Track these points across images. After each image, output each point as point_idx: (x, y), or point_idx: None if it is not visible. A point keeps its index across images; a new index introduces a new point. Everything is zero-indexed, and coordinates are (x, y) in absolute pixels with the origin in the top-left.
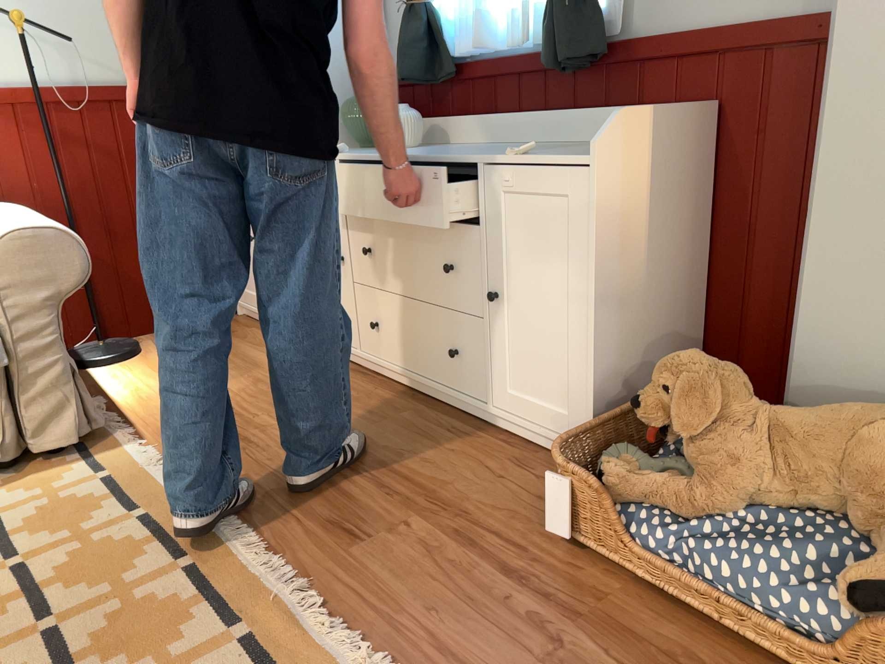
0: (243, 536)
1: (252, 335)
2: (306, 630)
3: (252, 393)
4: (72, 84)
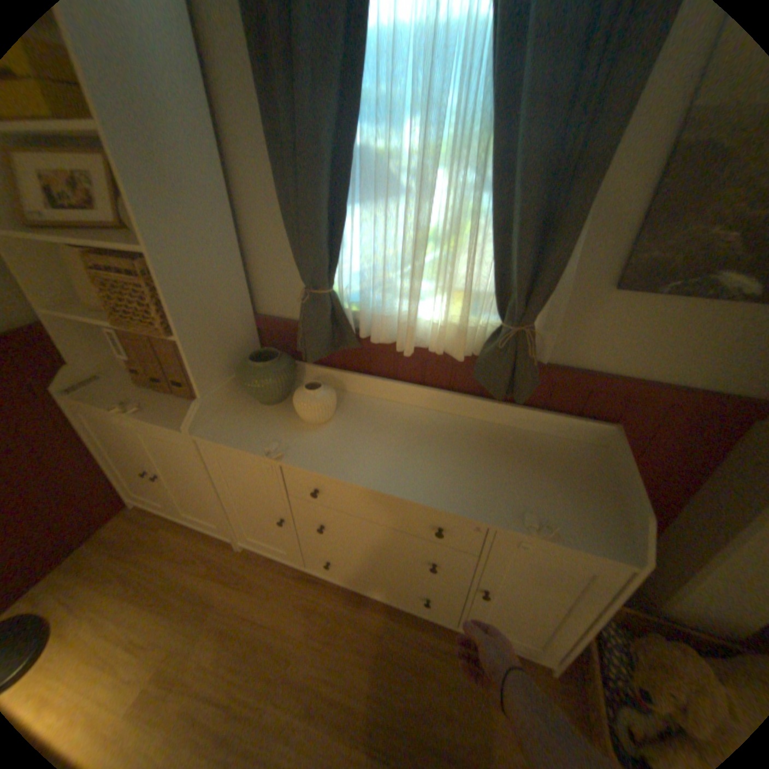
0: None
1: (166, 543)
2: None
3: (231, 663)
4: None
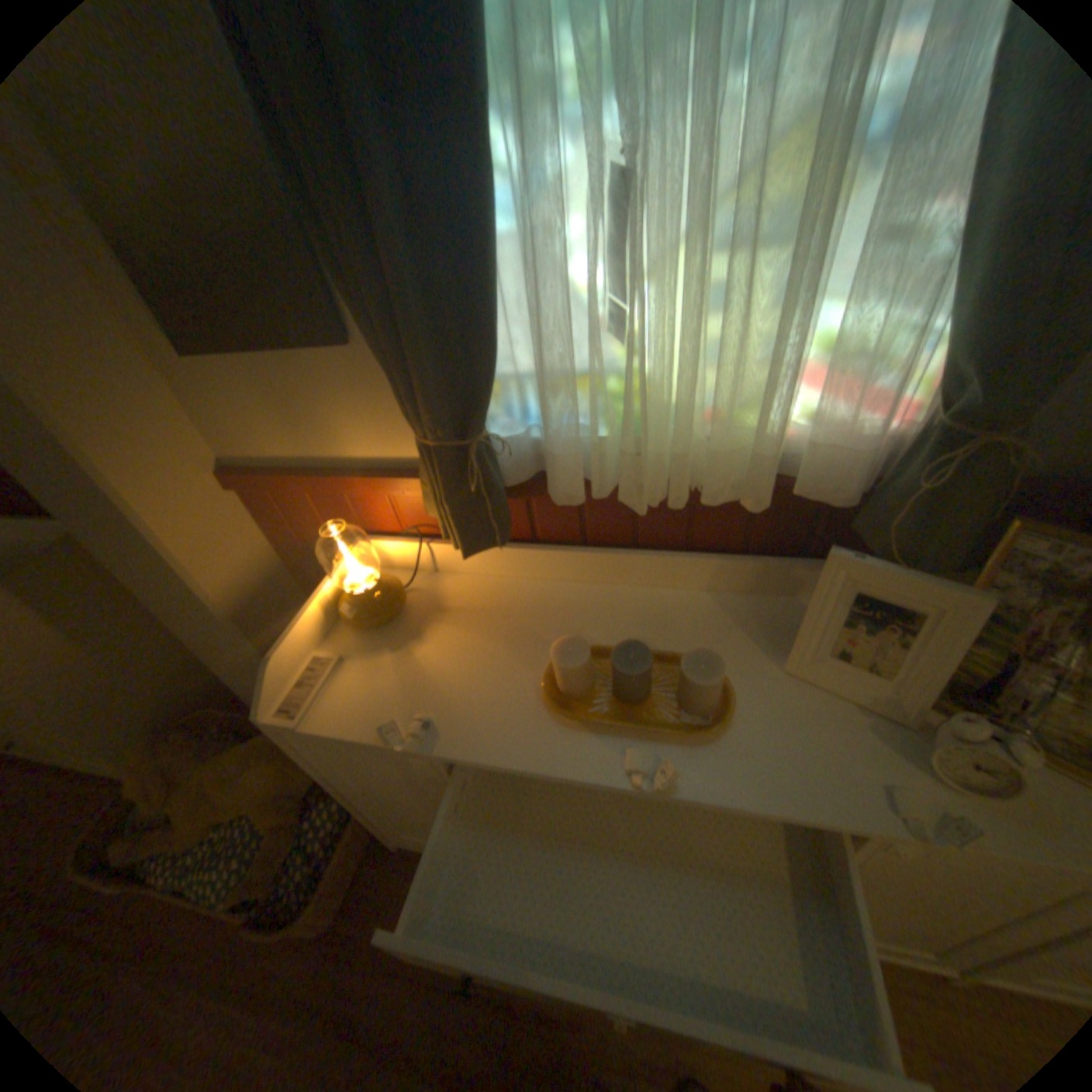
0: None
1: None
2: None
3: None
4: None
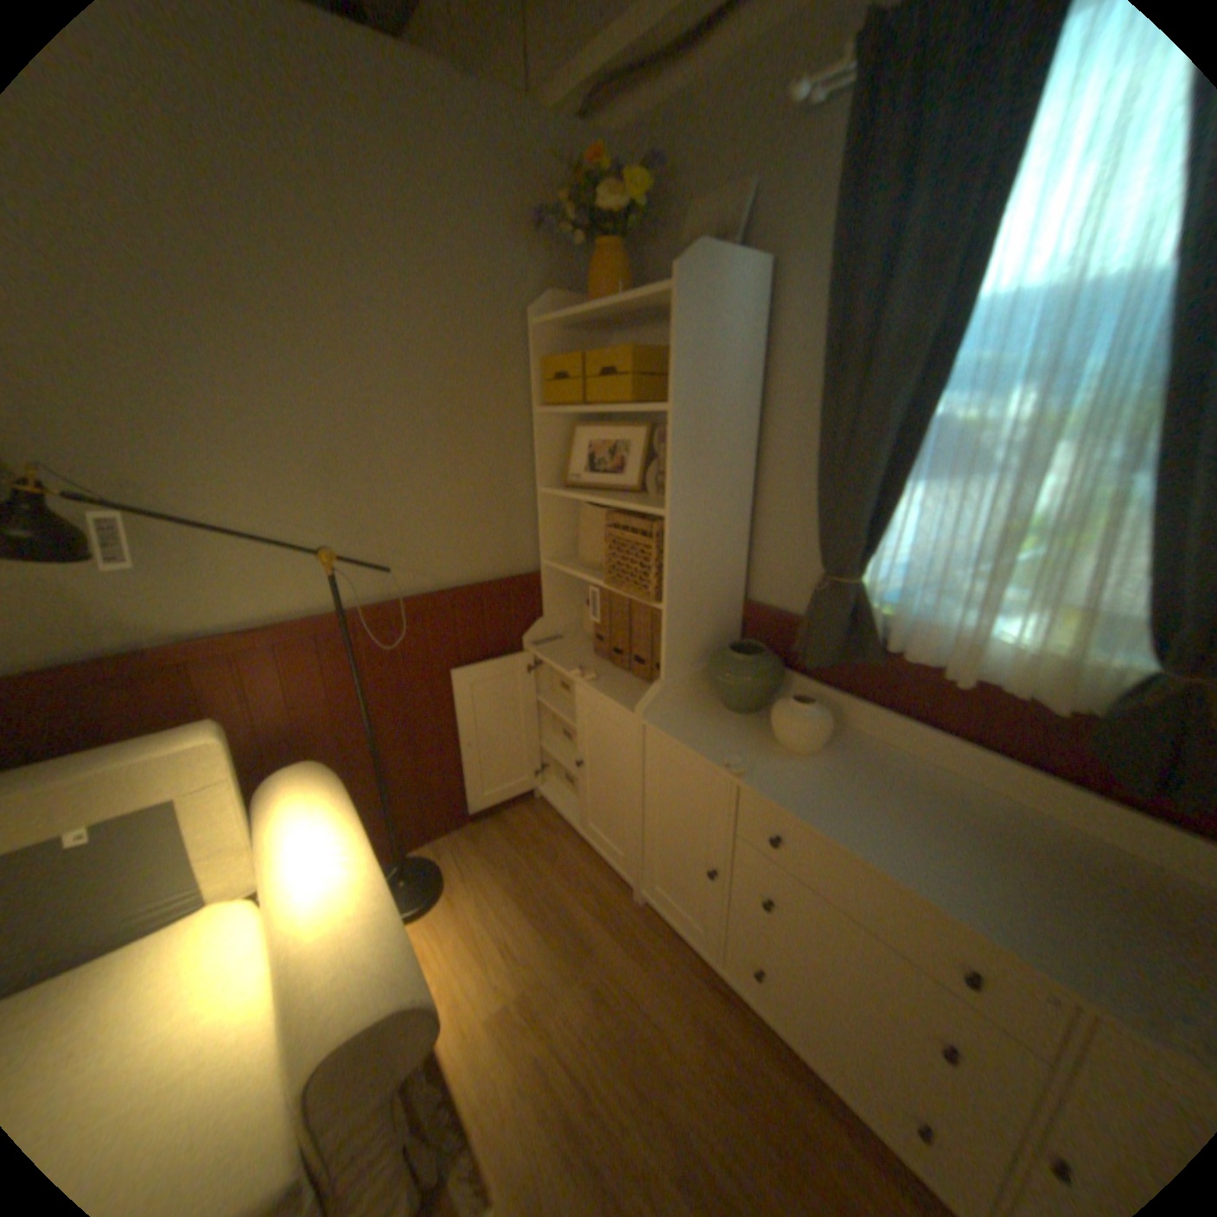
0: None
1: (562, 854)
2: None
3: (602, 1042)
4: (380, 595)
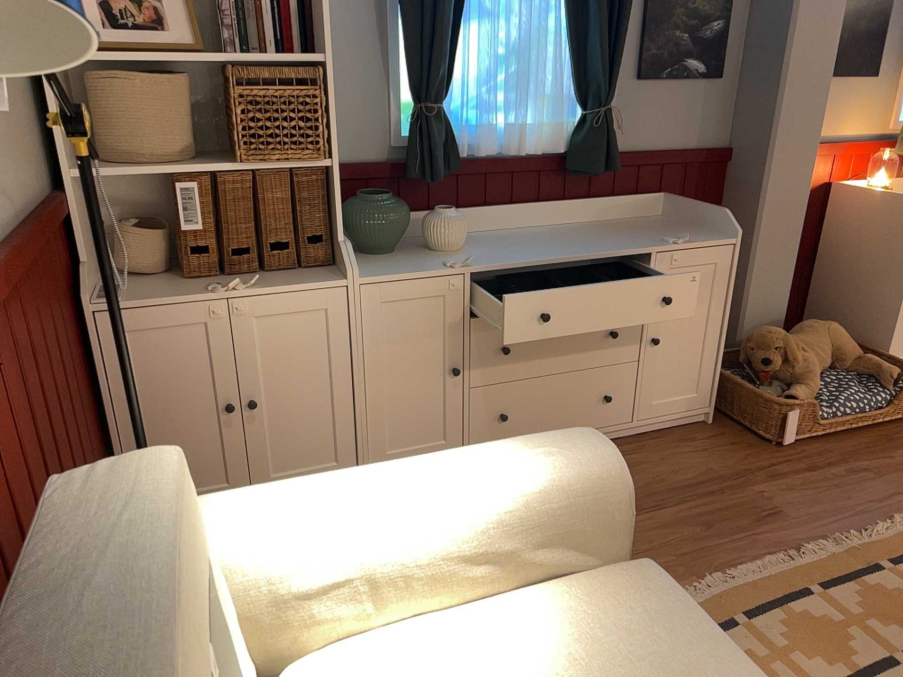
0: (776, 561)
1: None
2: (879, 540)
3: None
4: None
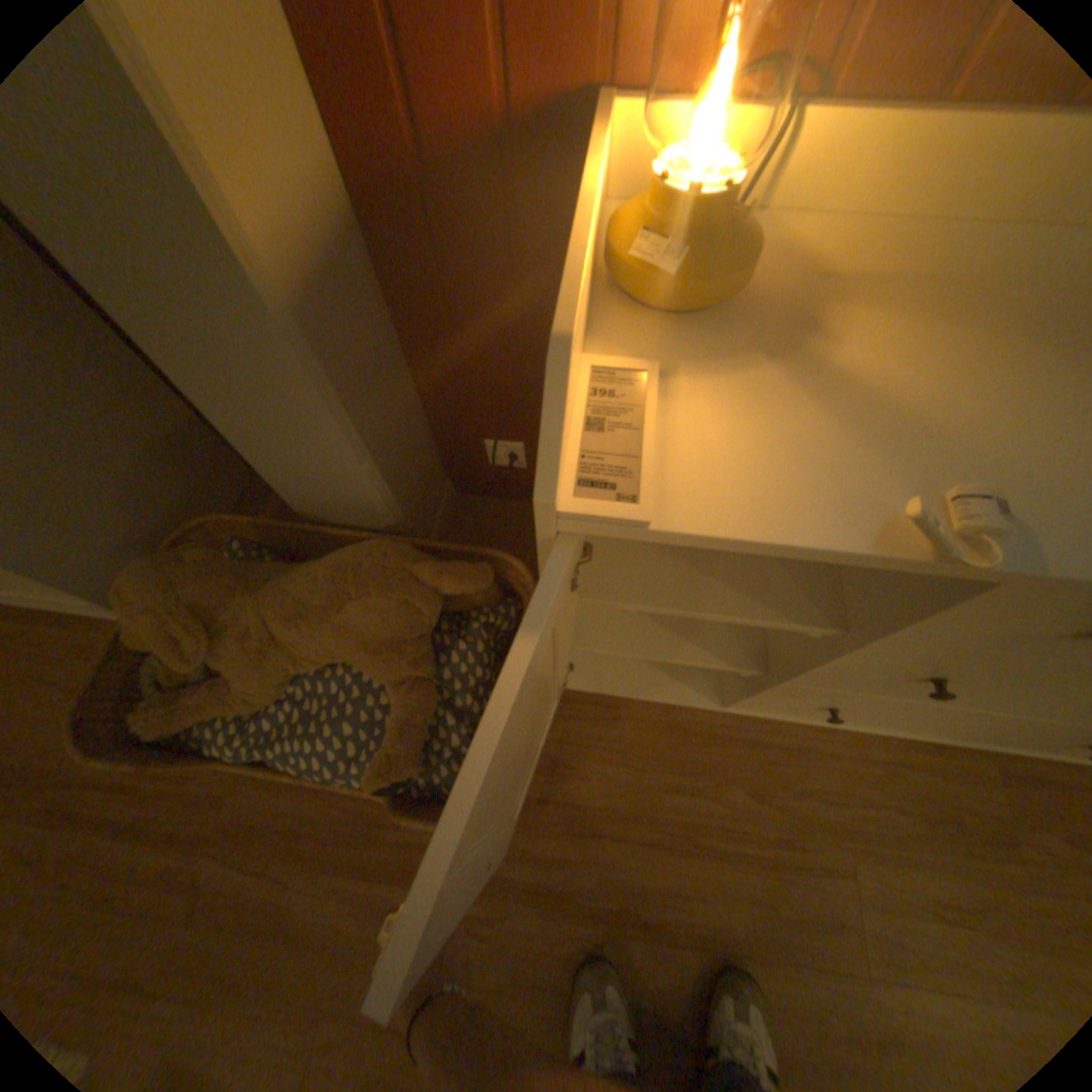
0: None
1: None
2: None
3: None
4: None
